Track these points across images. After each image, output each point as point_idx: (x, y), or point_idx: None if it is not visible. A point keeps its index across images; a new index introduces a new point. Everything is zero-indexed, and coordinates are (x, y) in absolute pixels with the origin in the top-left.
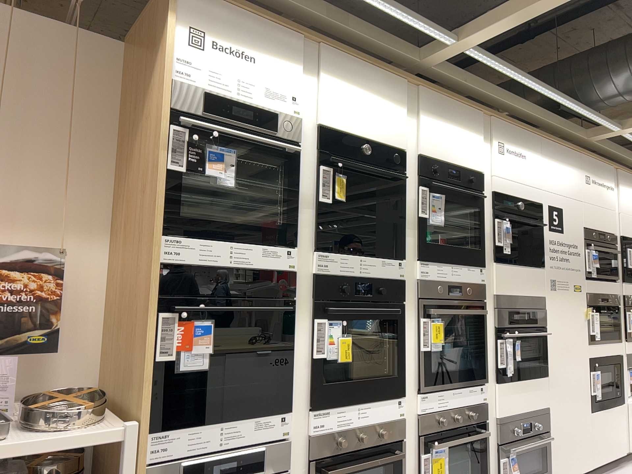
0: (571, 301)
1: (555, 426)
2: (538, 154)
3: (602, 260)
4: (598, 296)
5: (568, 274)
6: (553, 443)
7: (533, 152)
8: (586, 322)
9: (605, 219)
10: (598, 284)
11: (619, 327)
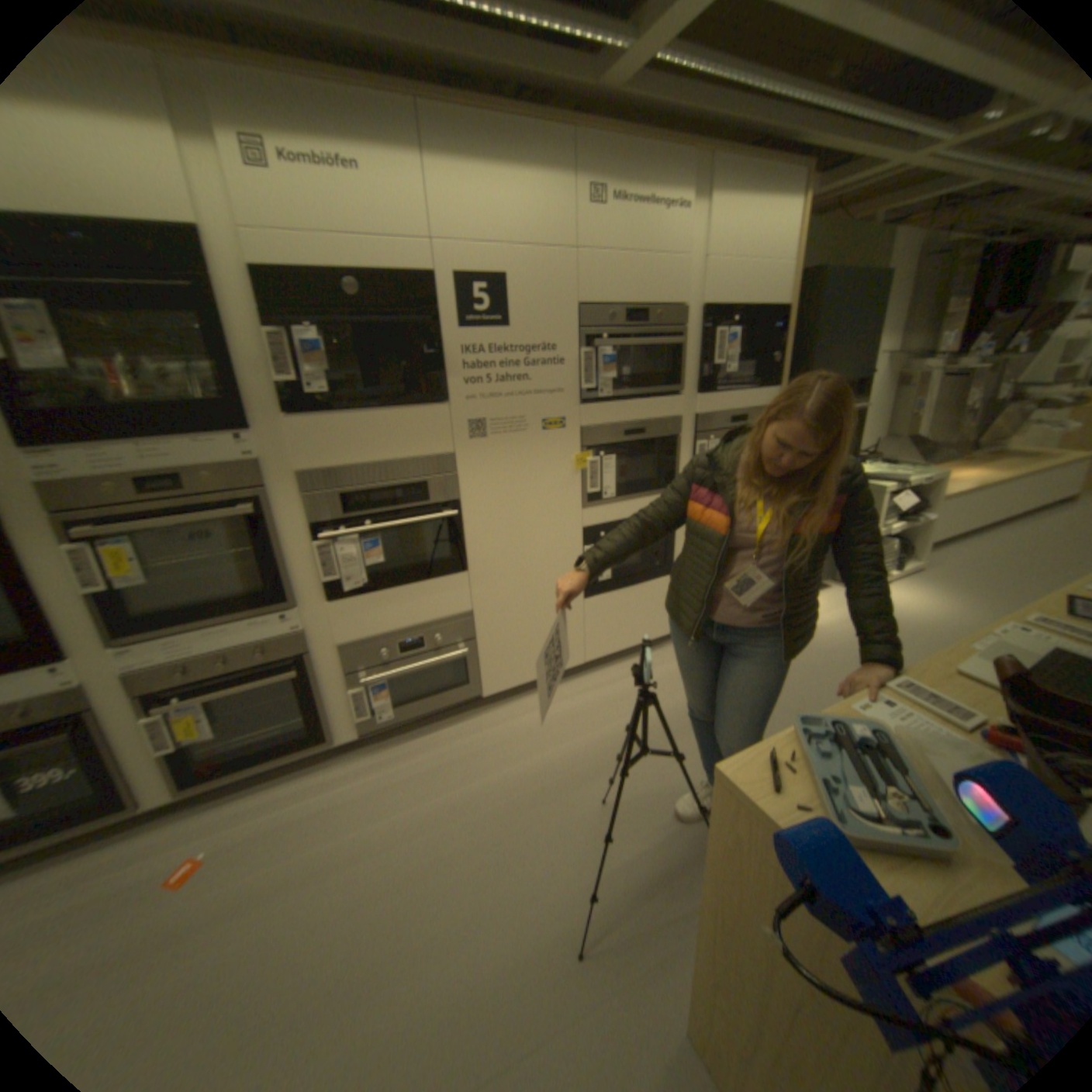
0: (533, 451)
1: (488, 633)
2: (407, 147)
3: (644, 361)
4: (617, 430)
5: (524, 405)
6: (483, 653)
7: (387, 144)
8: (586, 475)
9: (659, 277)
10: (622, 408)
11: (673, 471)
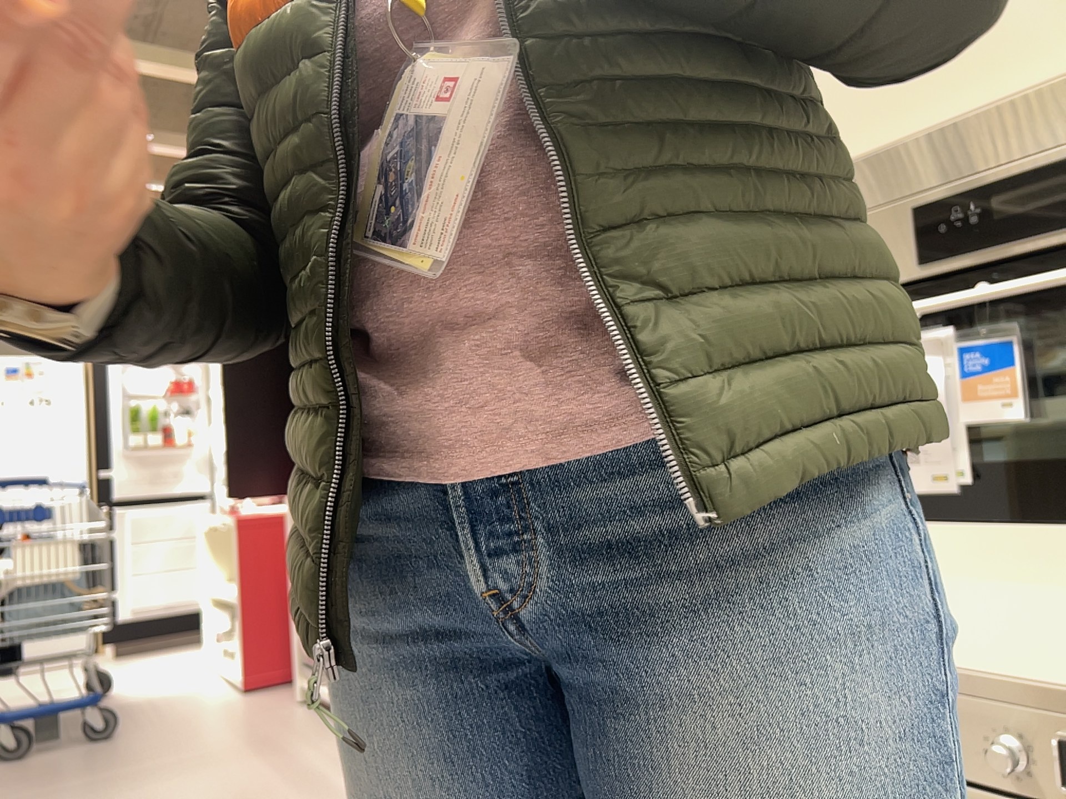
0: None
1: None
2: None
3: None
4: None
5: None
6: None
7: None
8: None
9: None
10: None
11: None
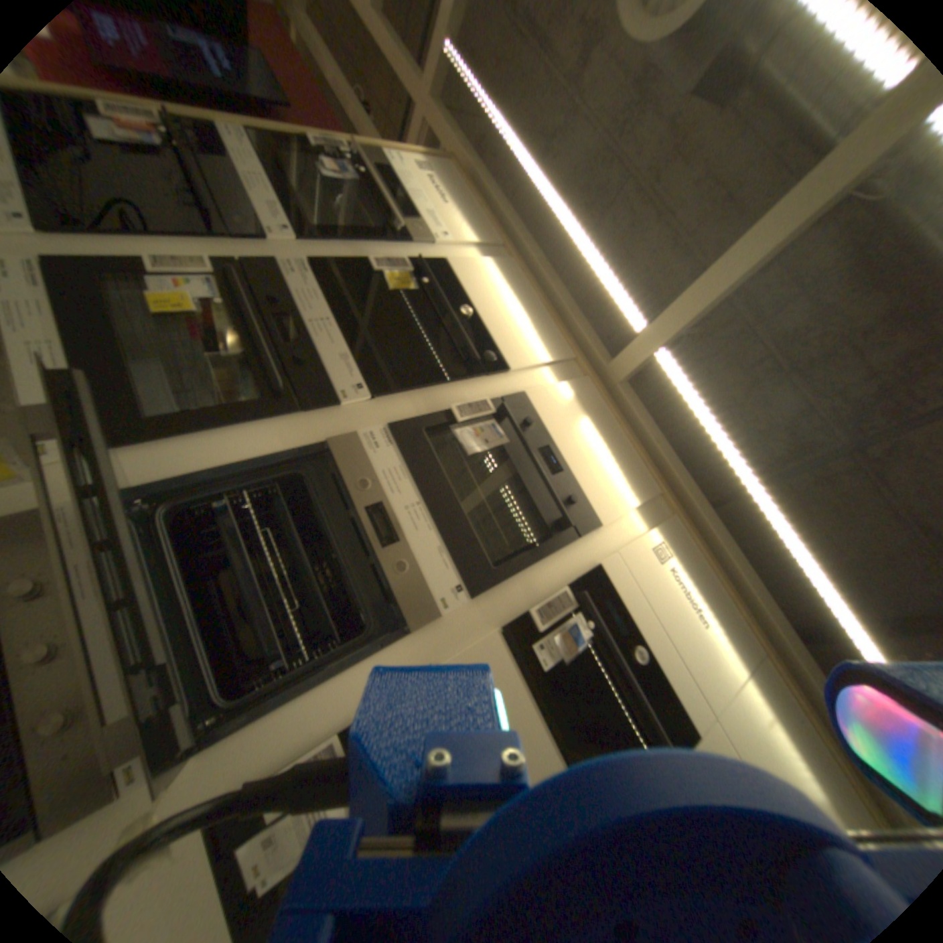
0: None
1: None
2: (745, 666)
3: None
4: None
5: None
6: None
7: (734, 648)
8: None
9: None
10: None
11: None
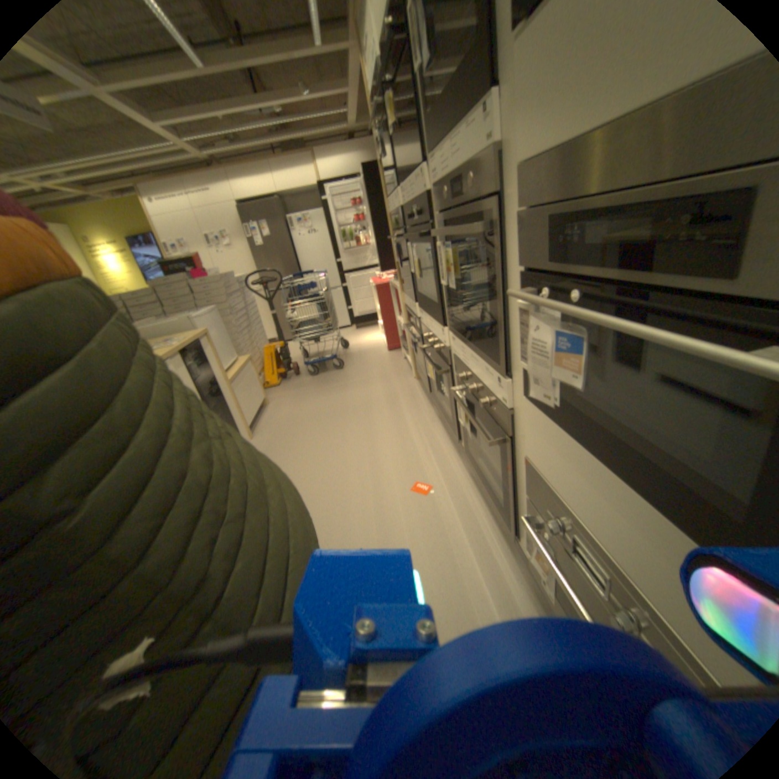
0: None
1: None
2: None
3: None
4: None
5: None
6: None
7: None
8: None
9: None
10: None
11: None
